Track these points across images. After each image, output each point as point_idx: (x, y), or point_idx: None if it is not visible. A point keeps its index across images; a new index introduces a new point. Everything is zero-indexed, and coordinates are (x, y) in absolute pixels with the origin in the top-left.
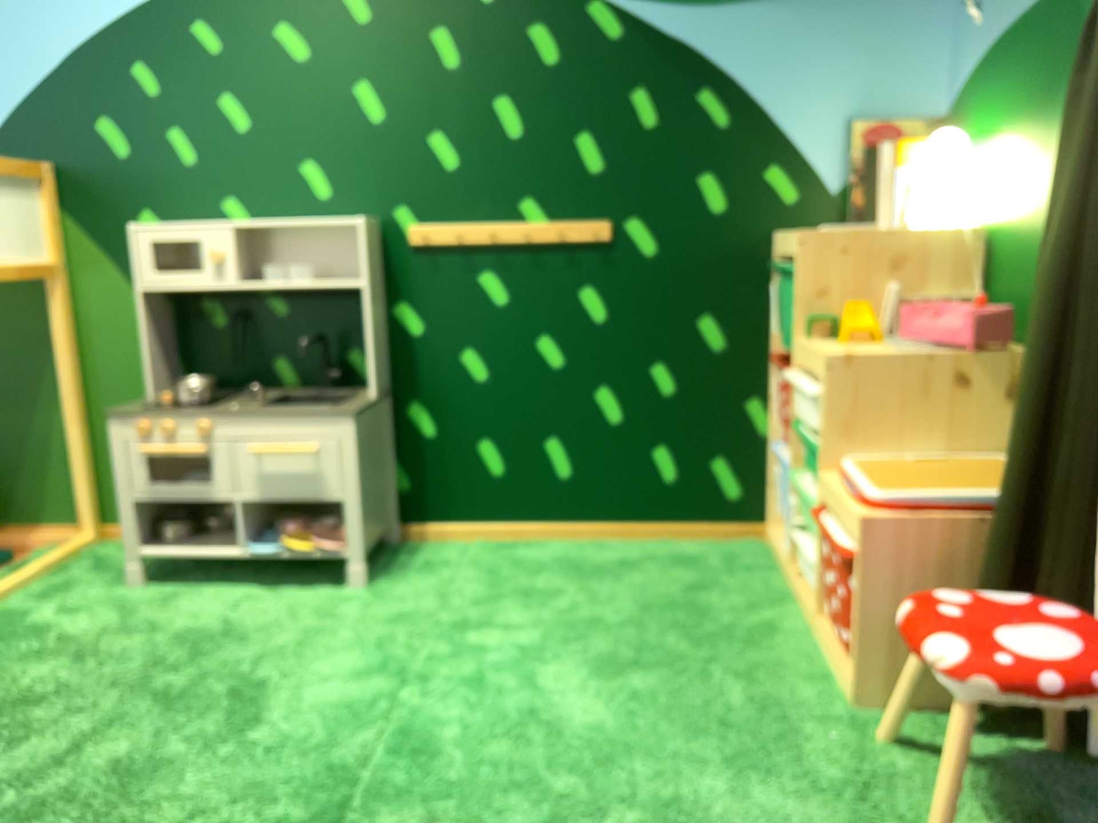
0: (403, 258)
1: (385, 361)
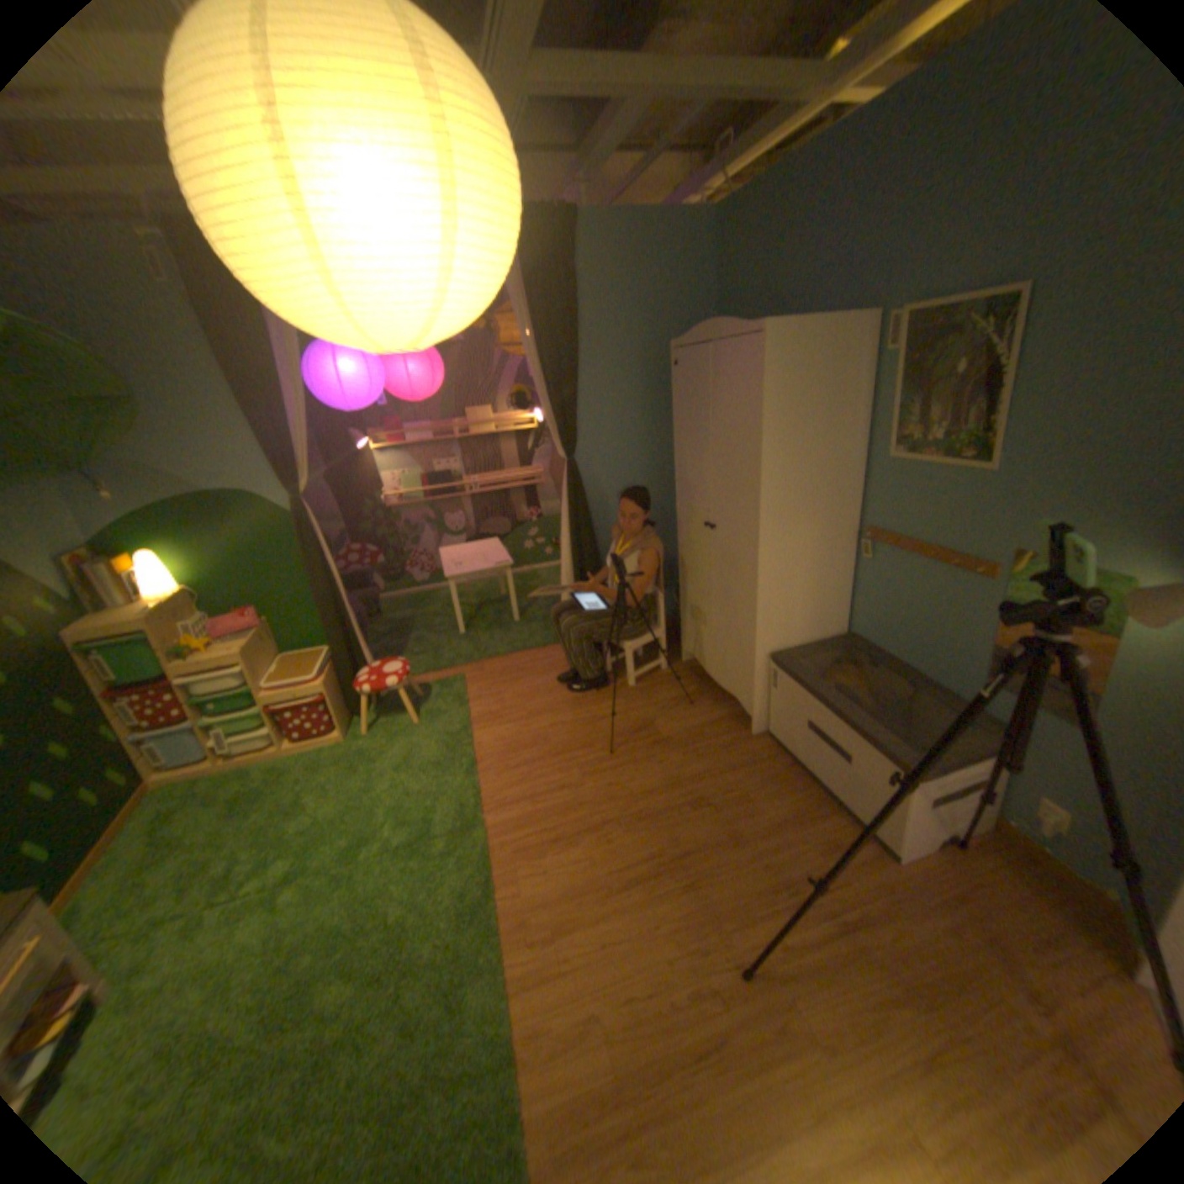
0: None
1: None
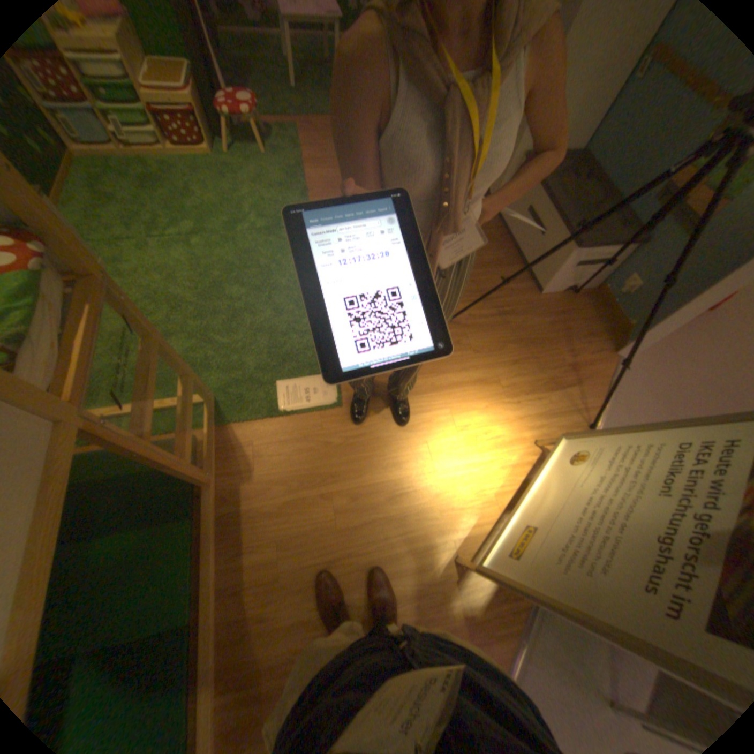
0: None
1: None
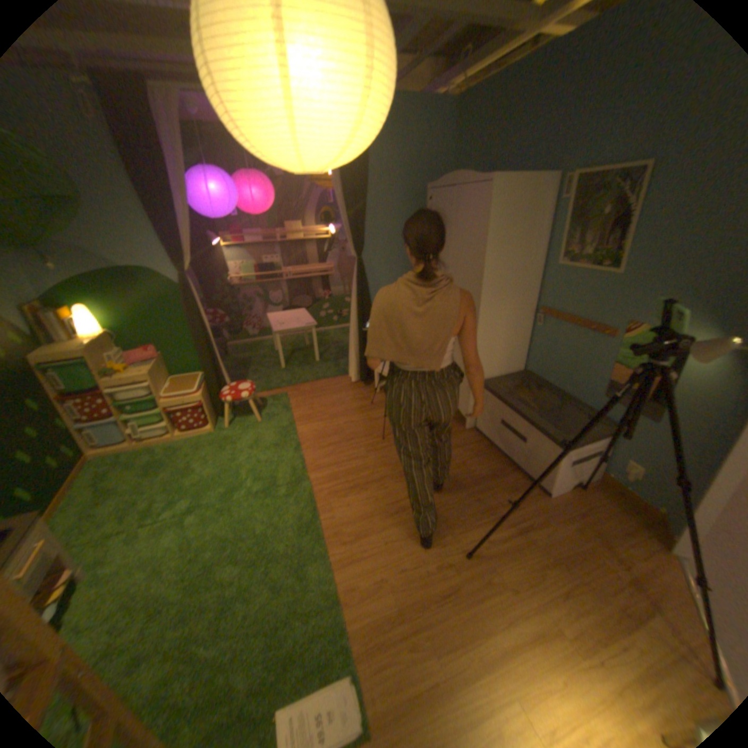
0: None
1: None
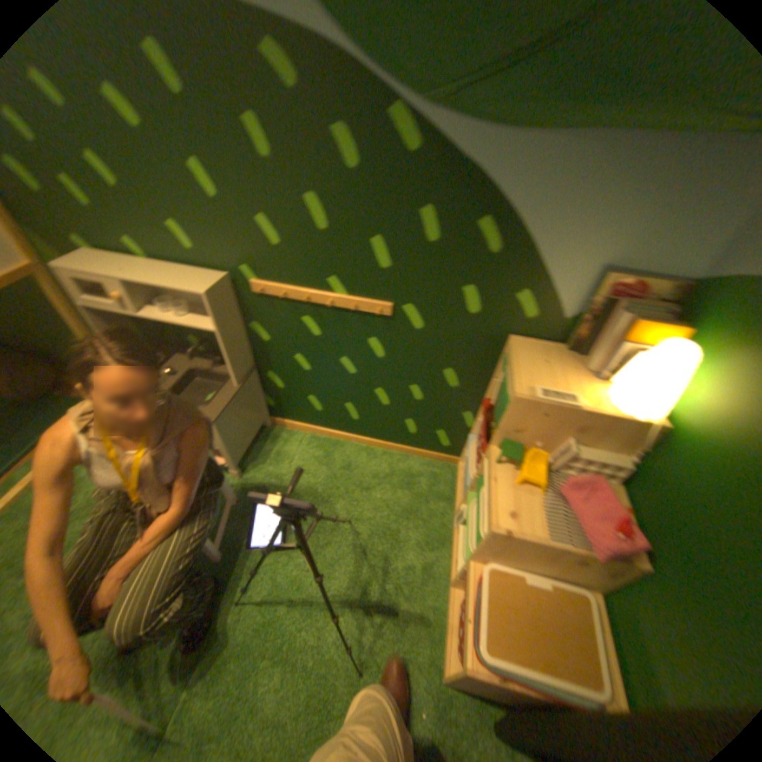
0: (251, 300)
1: (251, 352)
